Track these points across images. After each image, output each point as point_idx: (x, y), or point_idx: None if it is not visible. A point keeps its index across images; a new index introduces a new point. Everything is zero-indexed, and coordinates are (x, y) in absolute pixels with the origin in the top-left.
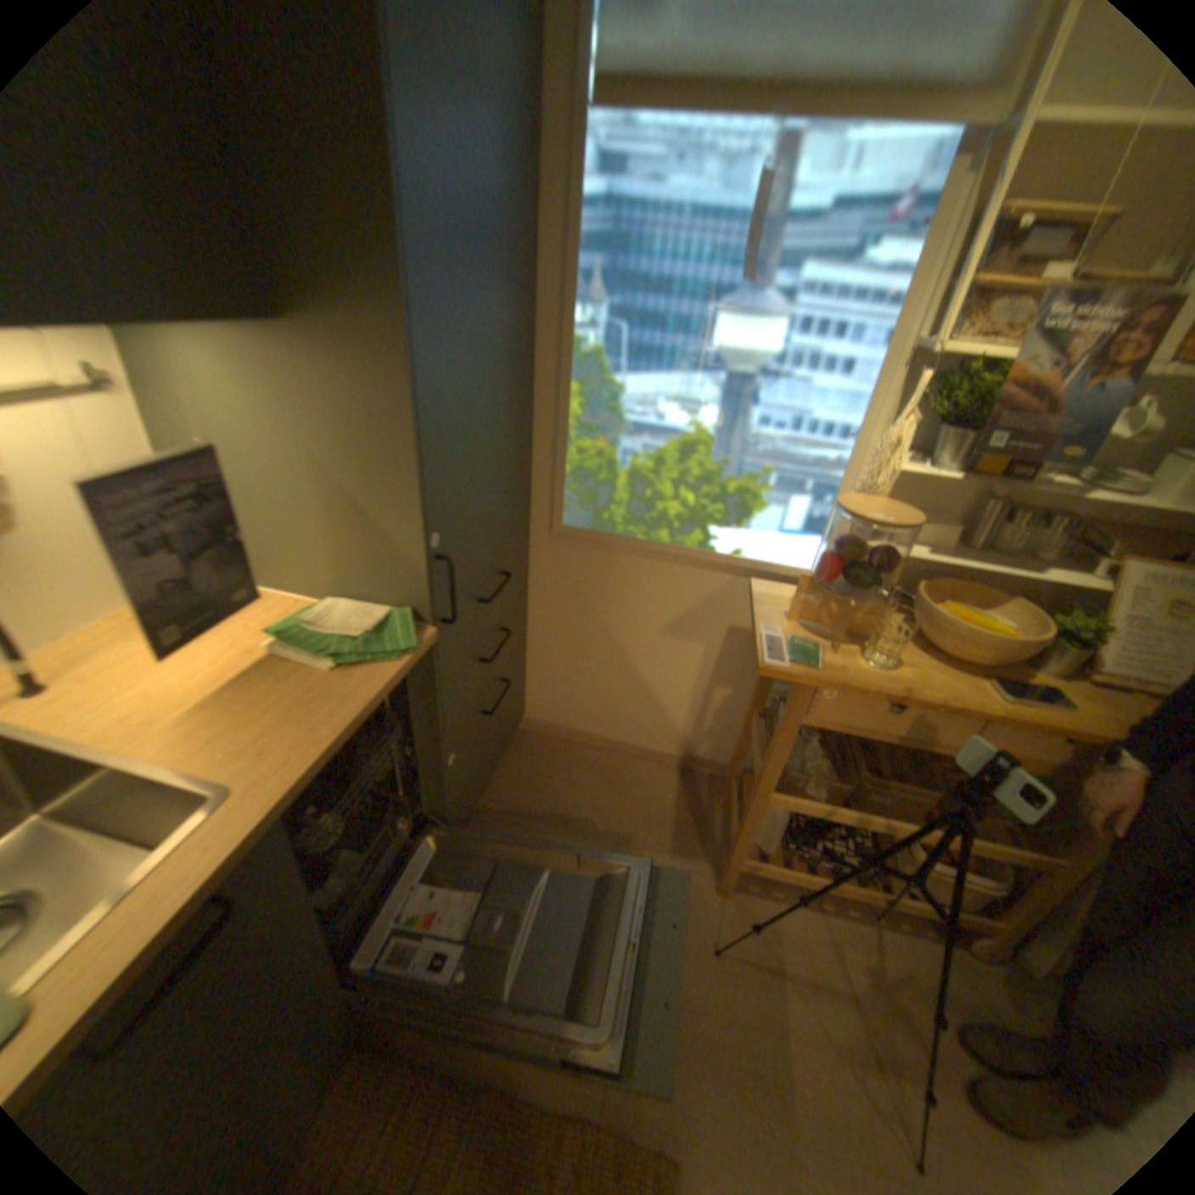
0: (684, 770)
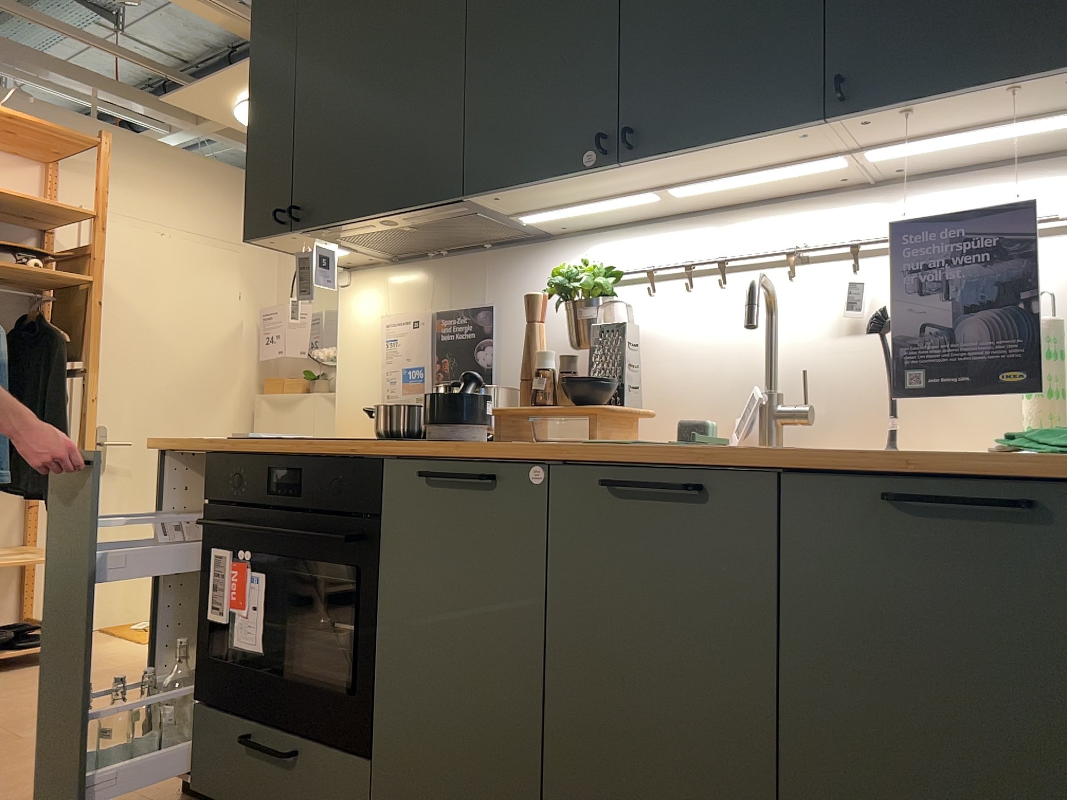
0: None
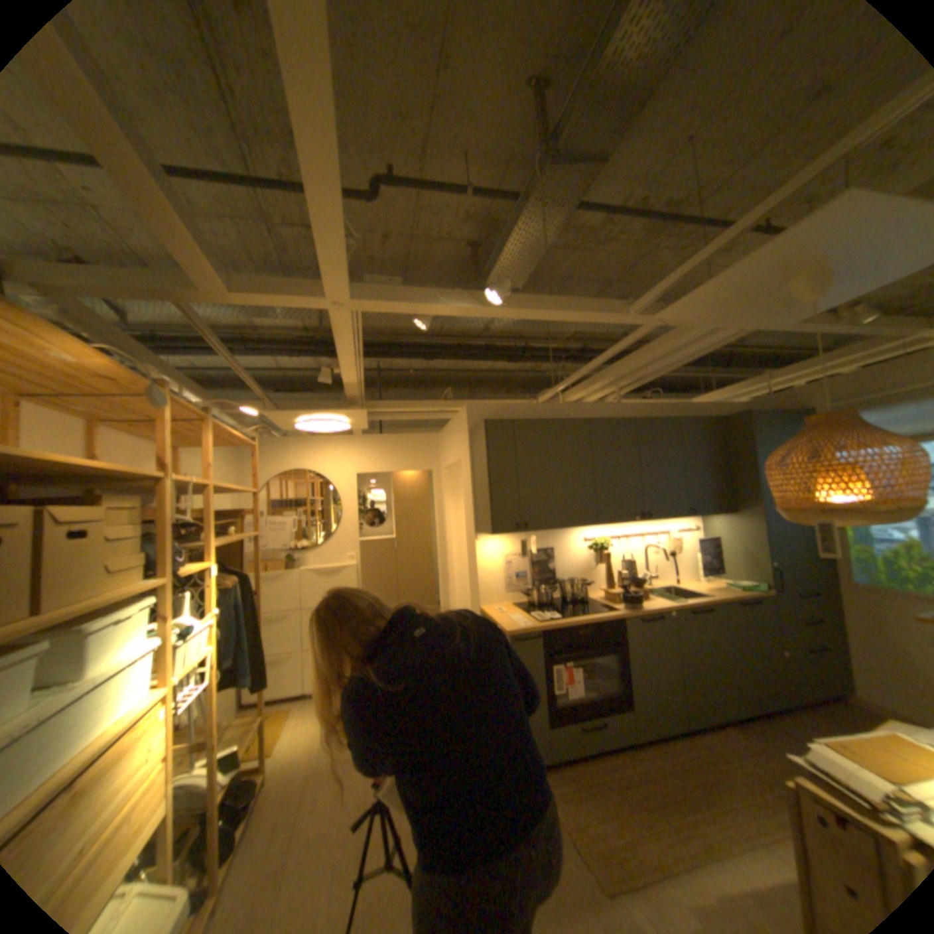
0: None
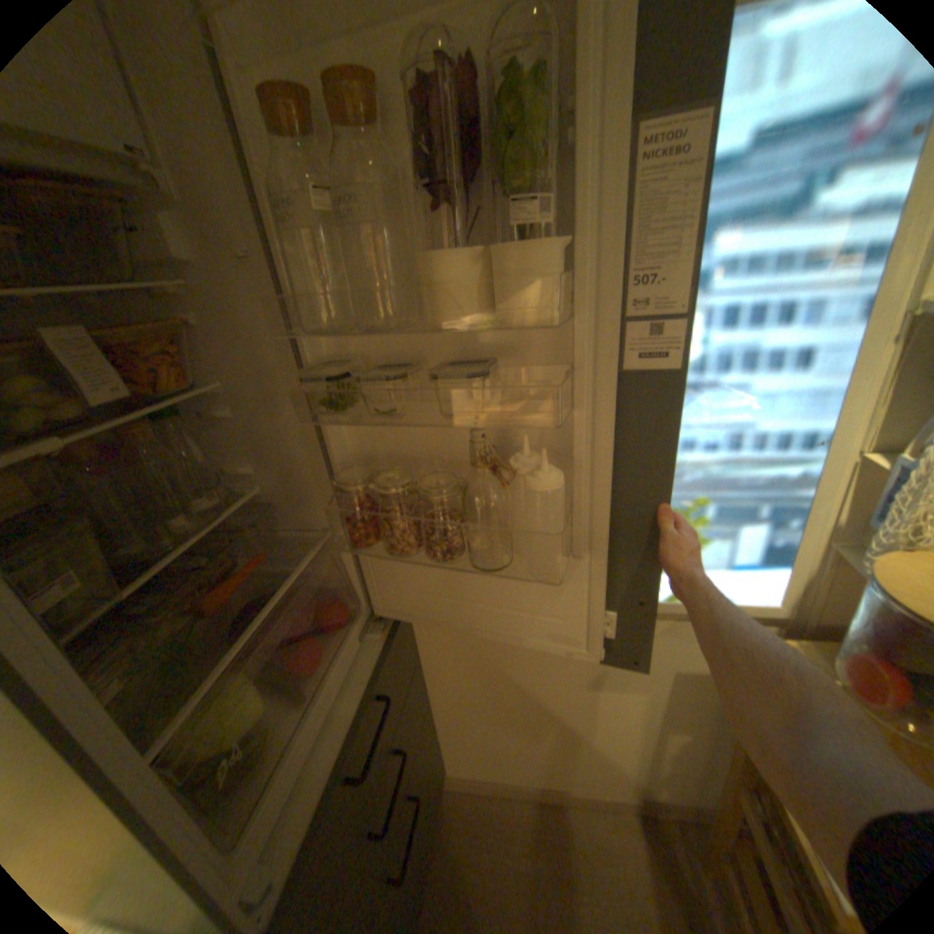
0: (647, 819)
